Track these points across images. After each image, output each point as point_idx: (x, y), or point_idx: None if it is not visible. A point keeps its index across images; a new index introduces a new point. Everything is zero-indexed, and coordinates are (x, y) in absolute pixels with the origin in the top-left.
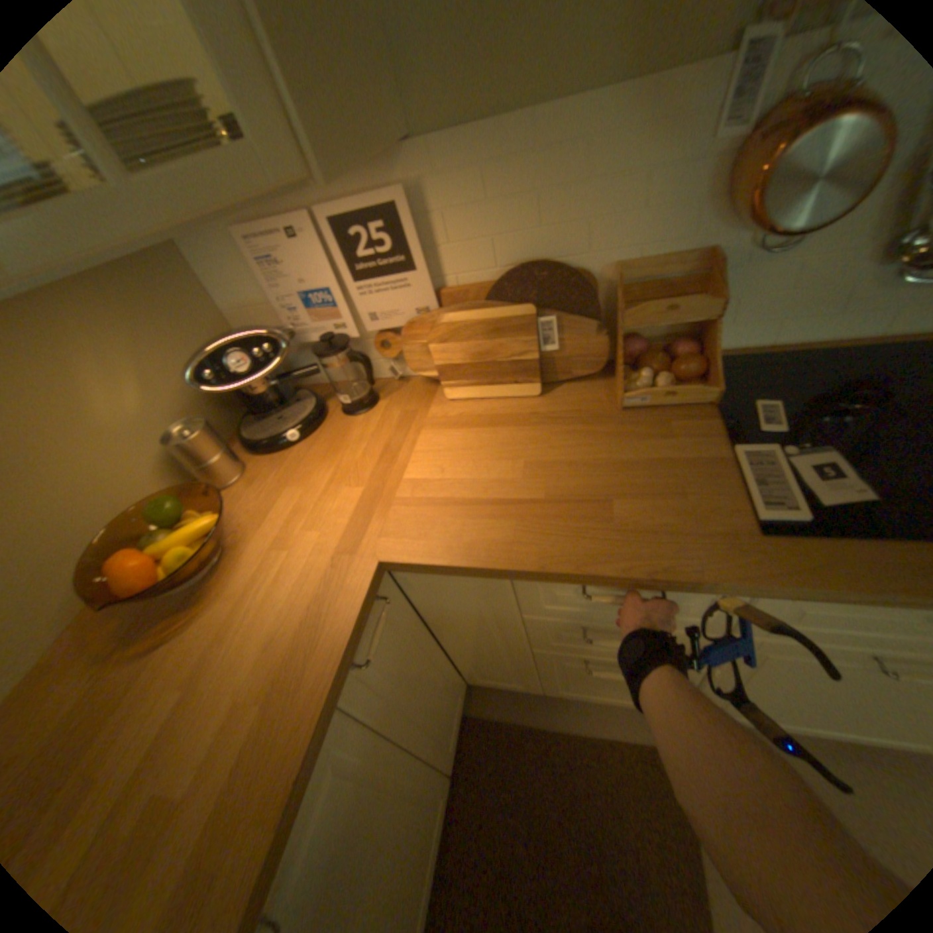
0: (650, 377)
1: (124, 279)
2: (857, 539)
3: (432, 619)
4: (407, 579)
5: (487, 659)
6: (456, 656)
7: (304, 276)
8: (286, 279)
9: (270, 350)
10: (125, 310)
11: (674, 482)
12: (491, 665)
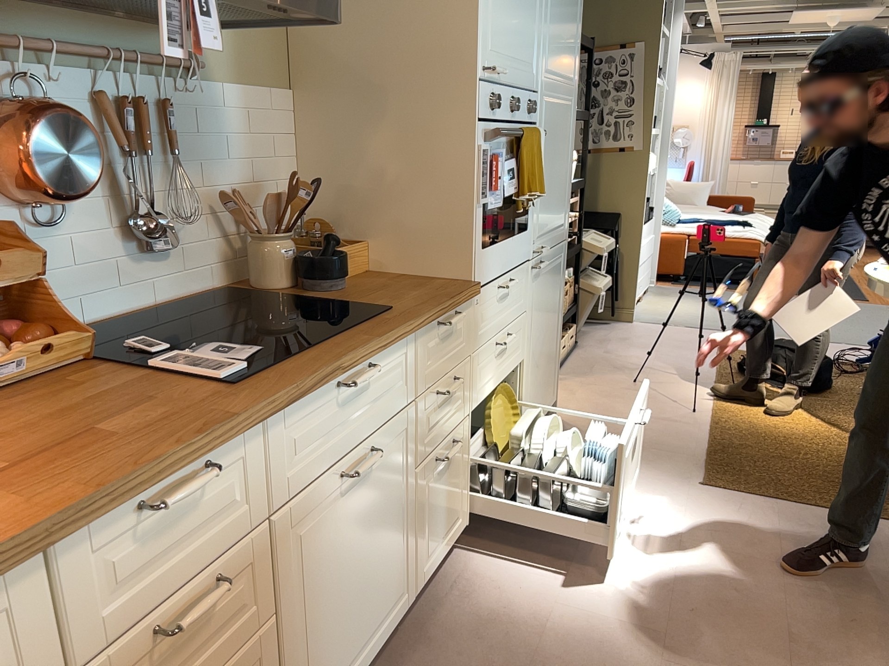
0: (3, 350)
1: None
2: (273, 366)
3: None
4: None
5: None
6: None
7: None
8: None
9: None
10: None
11: (127, 400)
12: None
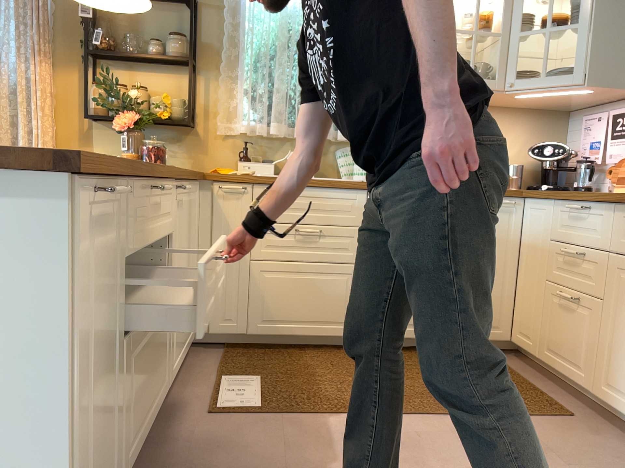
0: None
1: (542, 124)
2: None
3: (524, 247)
4: (527, 210)
5: (529, 297)
6: (519, 293)
7: (596, 136)
8: (590, 136)
9: (562, 152)
10: (534, 131)
11: None
12: (528, 307)
